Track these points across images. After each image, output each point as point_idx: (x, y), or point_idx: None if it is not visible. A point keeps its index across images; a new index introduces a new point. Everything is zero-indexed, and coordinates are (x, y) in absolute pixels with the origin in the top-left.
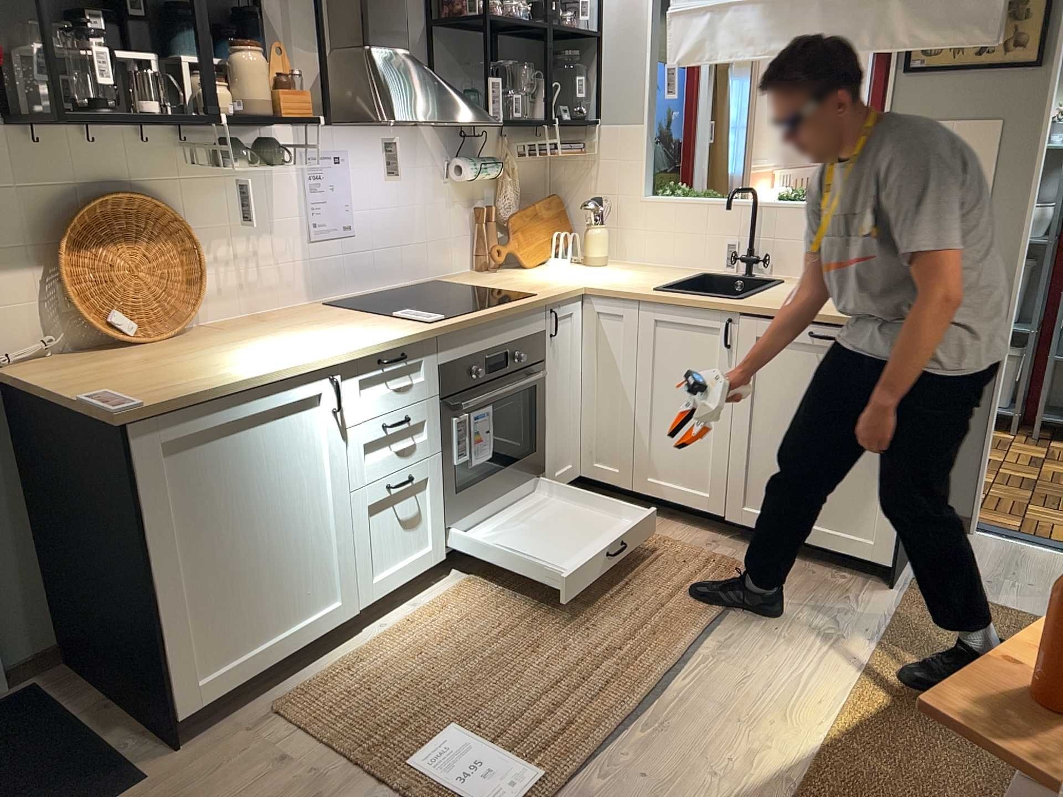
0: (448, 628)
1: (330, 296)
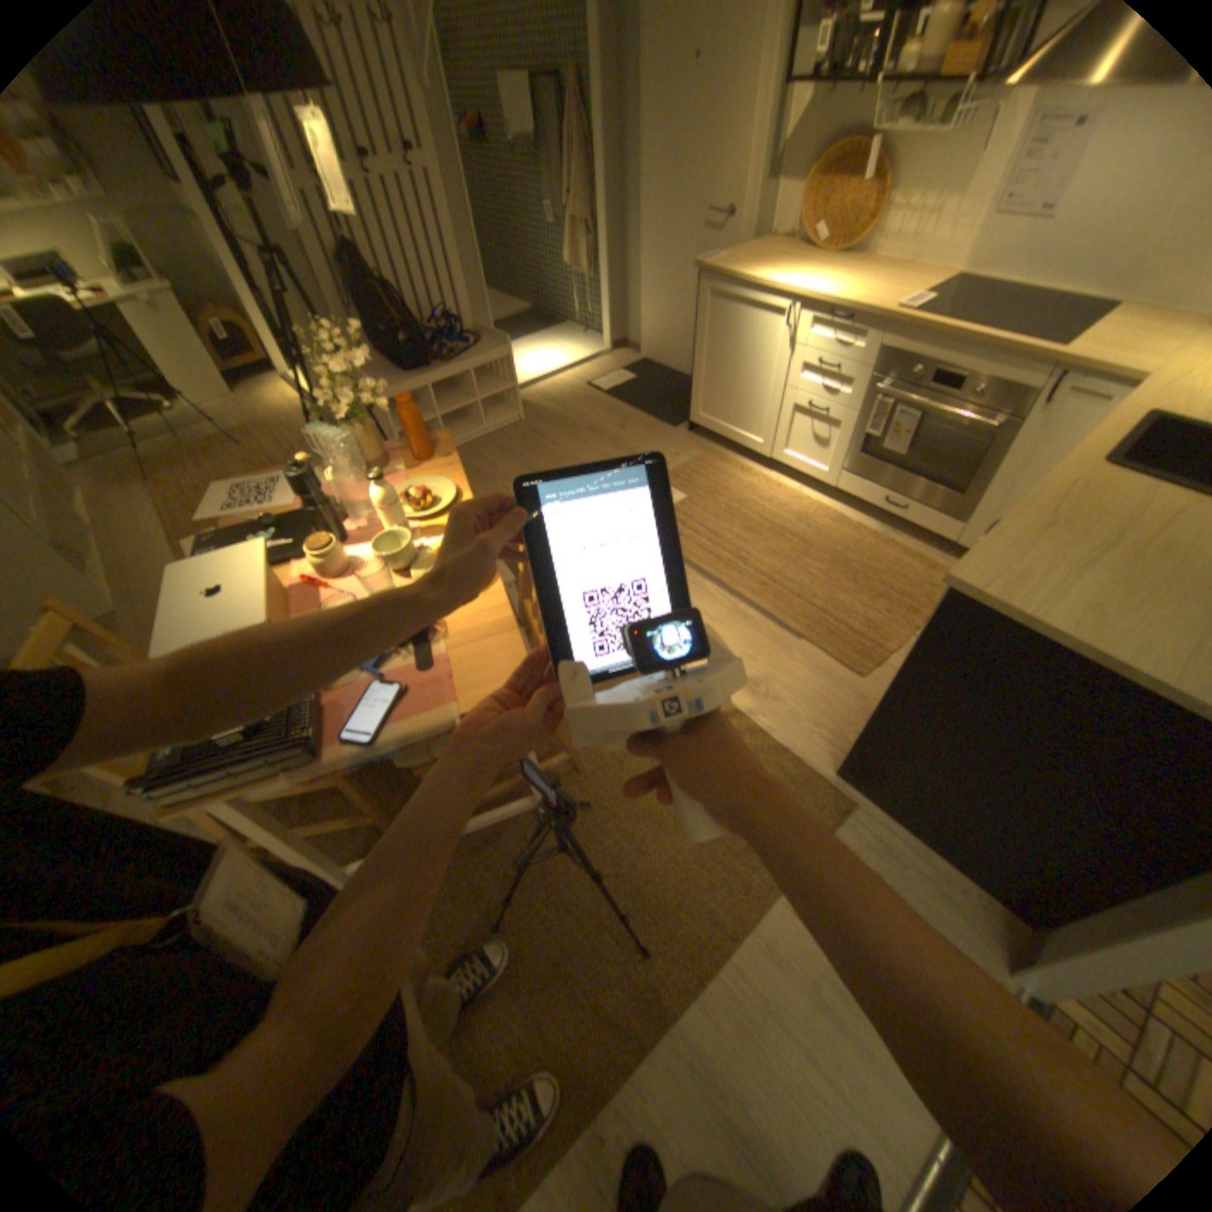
0: (770, 498)
1: (987, 273)
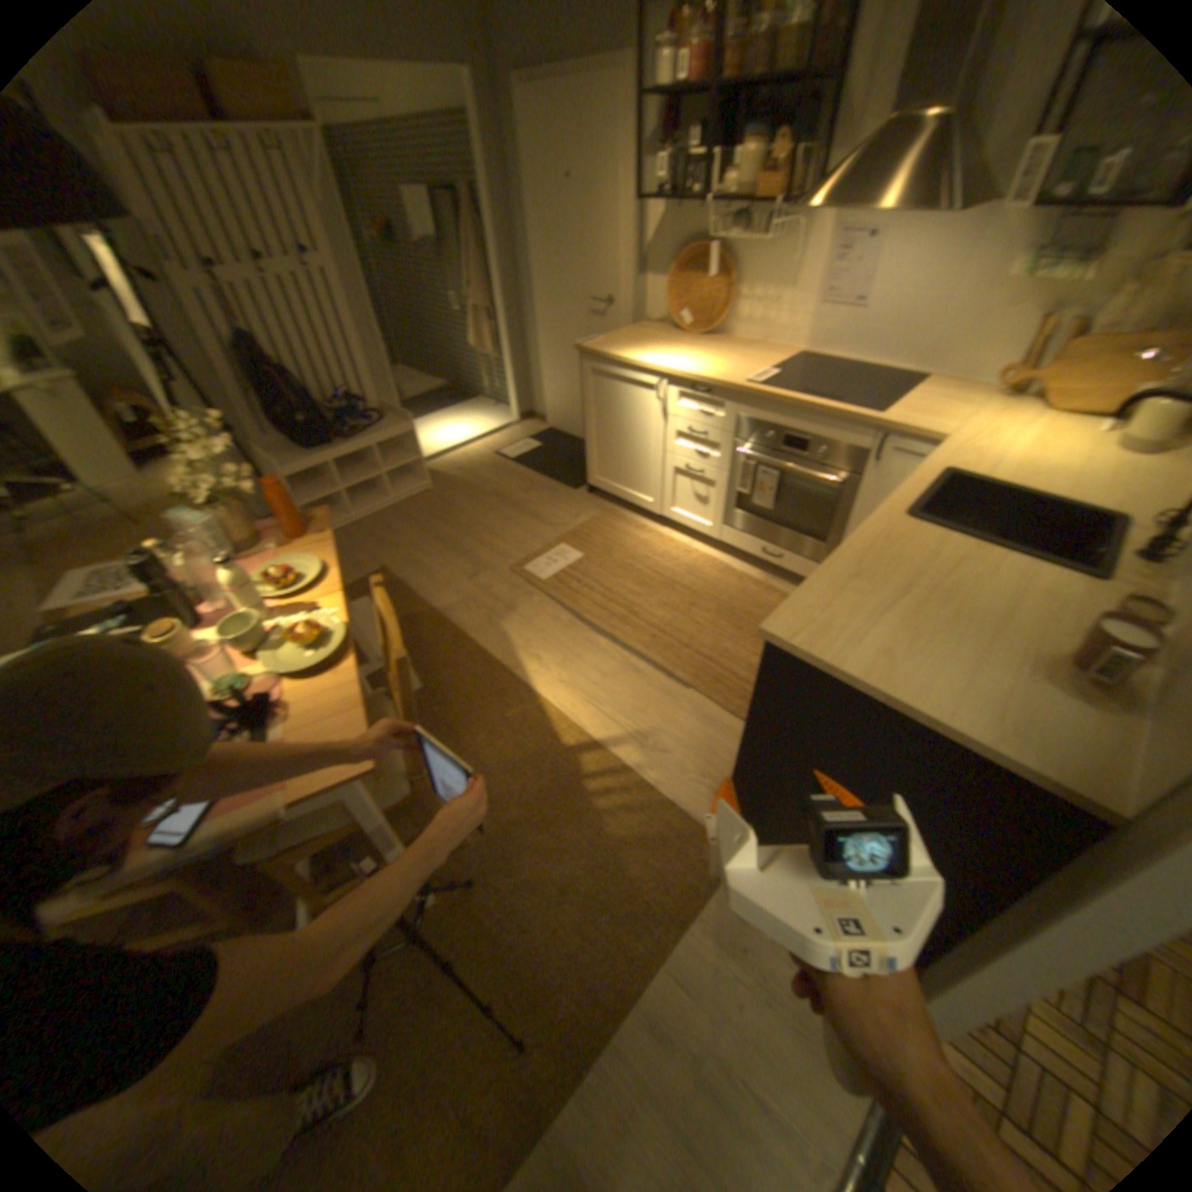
0: (661, 553)
1: (823, 351)
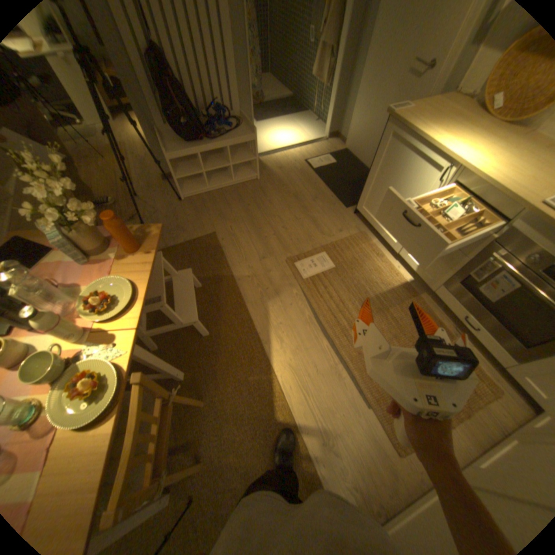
0: (389, 284)
1: None
